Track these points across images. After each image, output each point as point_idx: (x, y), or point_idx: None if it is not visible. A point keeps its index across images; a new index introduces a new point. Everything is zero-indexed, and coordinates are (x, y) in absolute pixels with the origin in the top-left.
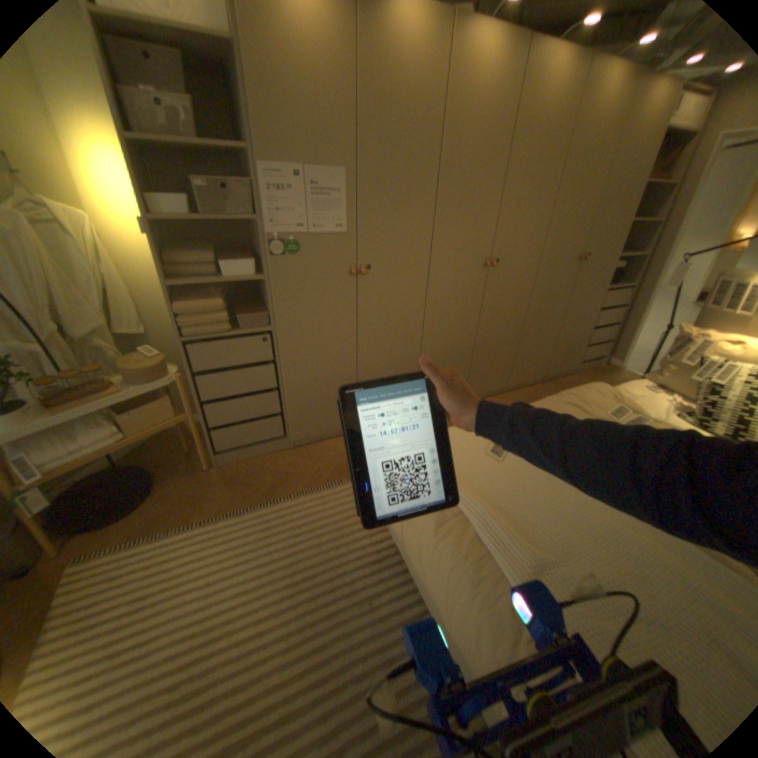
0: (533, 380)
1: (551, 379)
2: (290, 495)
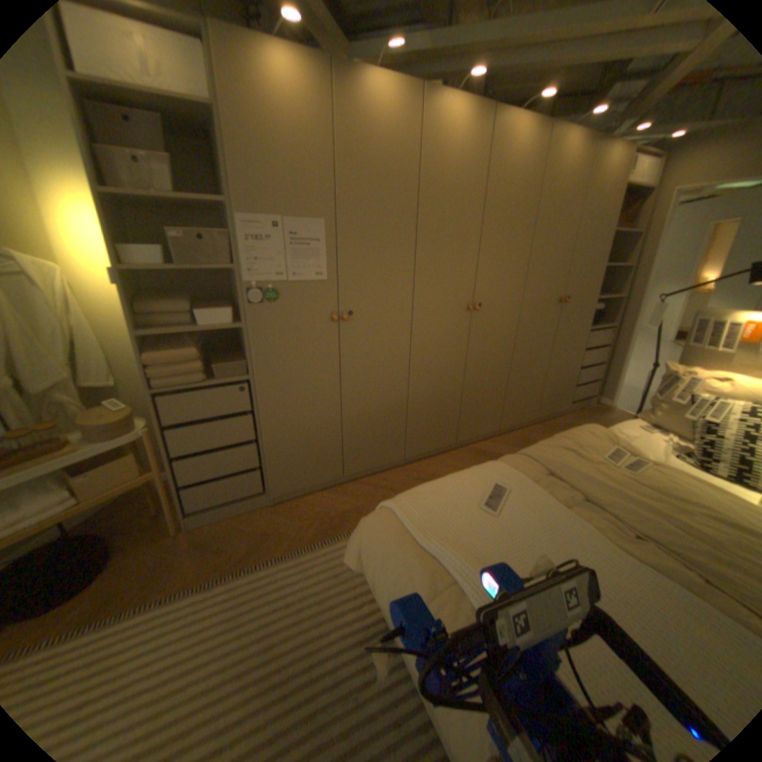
0: (525, 422)
1: (543, 420)
2: (268, 561)
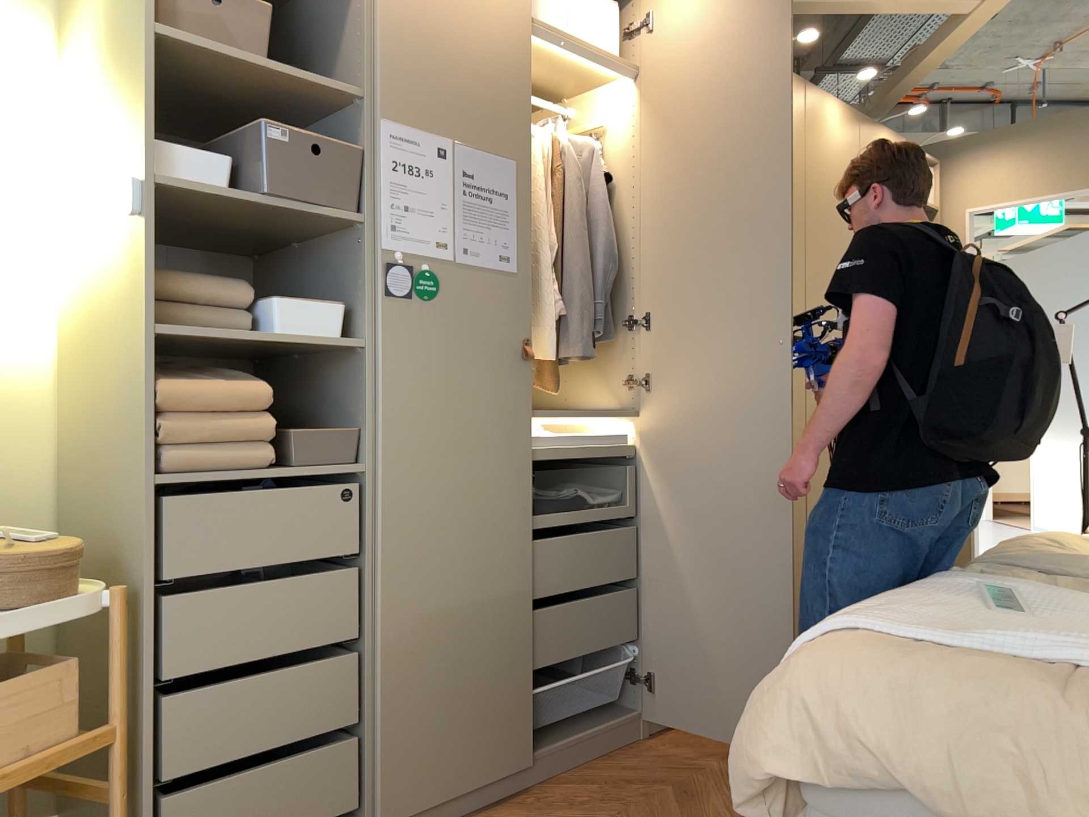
0: None
1: None
2: None
